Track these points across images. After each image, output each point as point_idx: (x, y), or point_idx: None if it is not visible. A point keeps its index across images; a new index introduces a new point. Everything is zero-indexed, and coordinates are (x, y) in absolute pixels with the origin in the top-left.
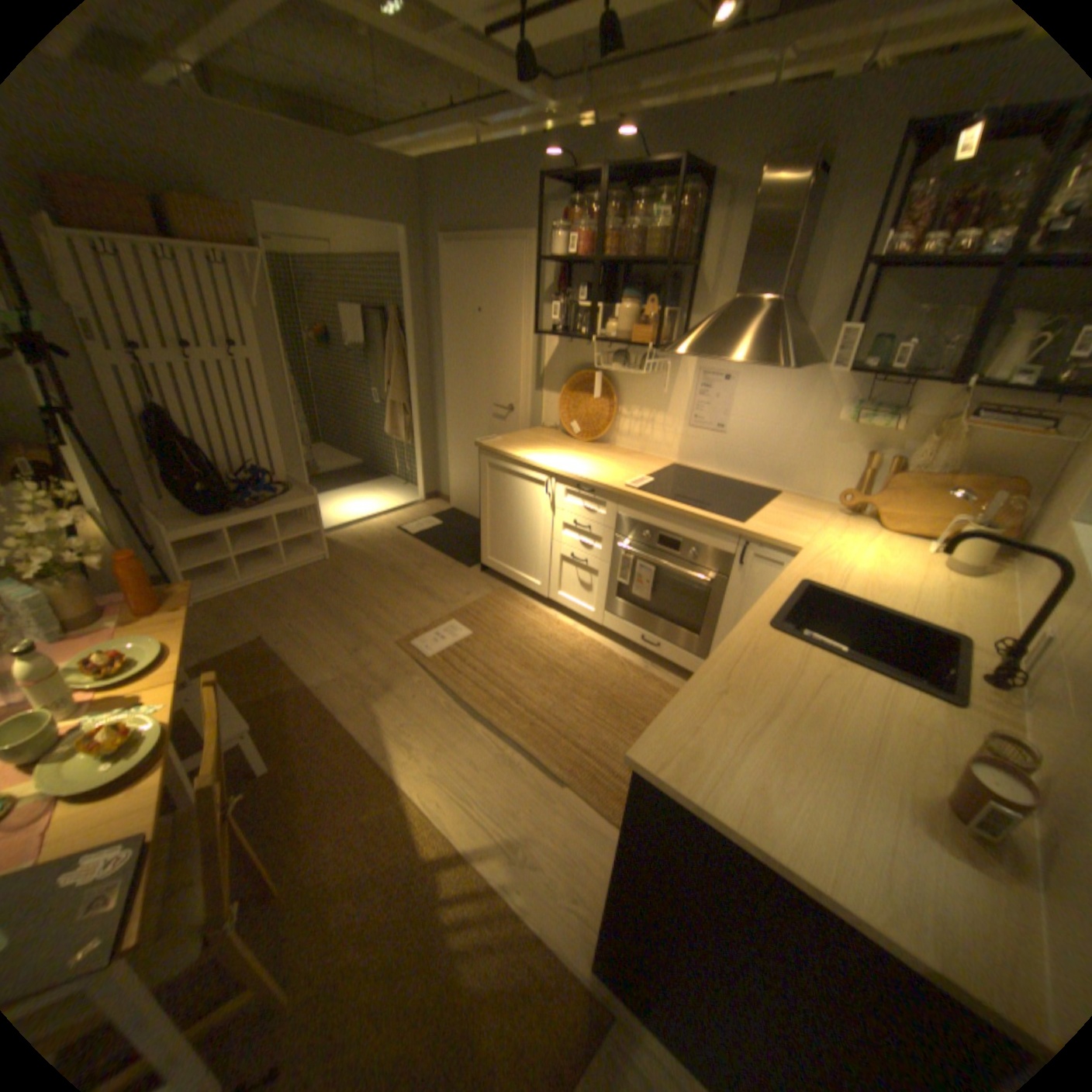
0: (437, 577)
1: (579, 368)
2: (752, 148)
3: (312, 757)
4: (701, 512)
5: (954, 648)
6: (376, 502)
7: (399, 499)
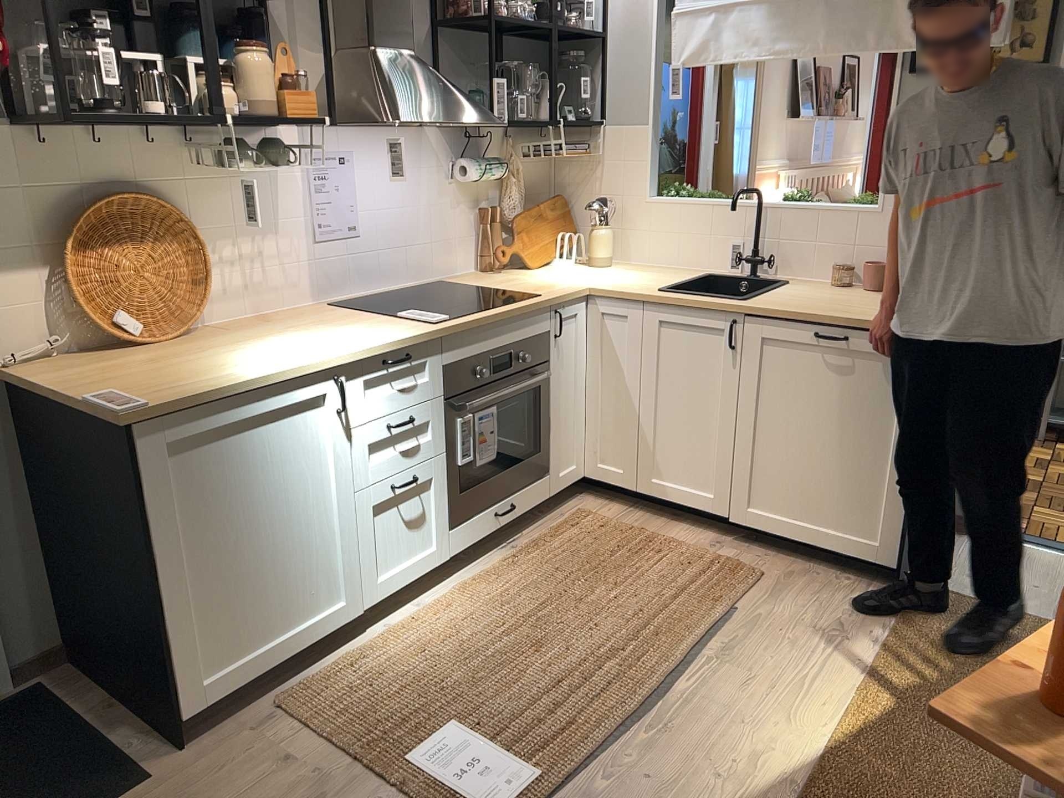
0: None
1: (75, 197)
2: None
3: None
4: (514, 303)
5: (712, 280)
6: None
7: None
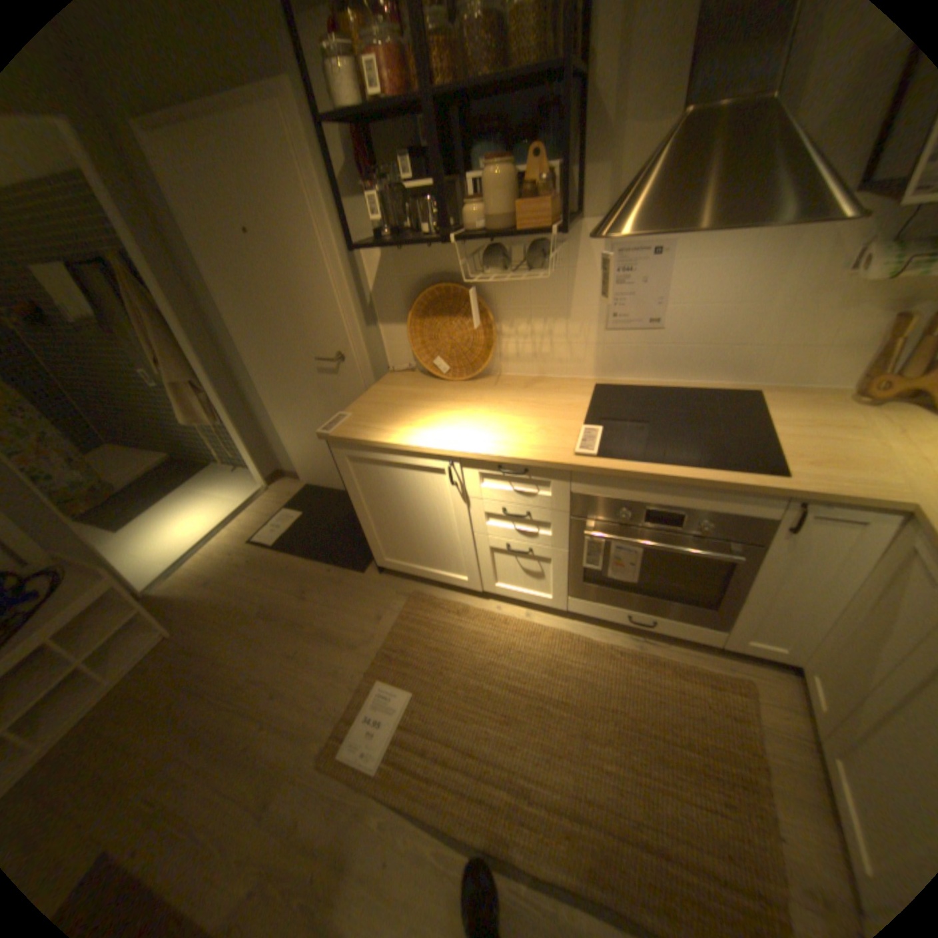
0: (328, 606)
1: (423, 281)
2: None
3: None
4: (715, 471)
5: None
6: (205, 511)
7: (233, 496)
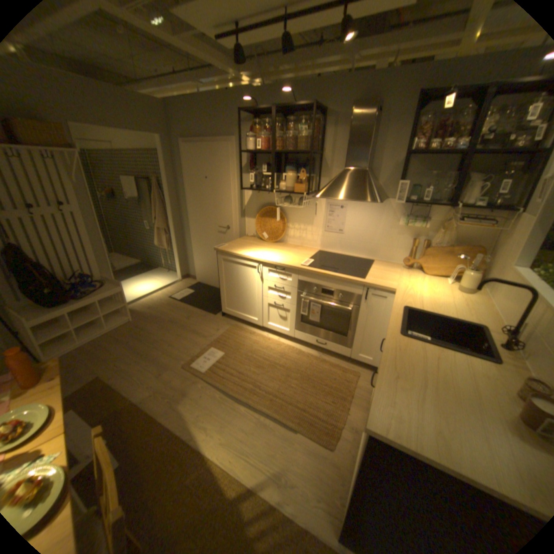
0: (198, 323)
1: (264, 205)
2: (343, 99)
3: (146, 448)
4: (342, 275)
5: (480, 331)
6: (153, 284)
7: (166, 280)
